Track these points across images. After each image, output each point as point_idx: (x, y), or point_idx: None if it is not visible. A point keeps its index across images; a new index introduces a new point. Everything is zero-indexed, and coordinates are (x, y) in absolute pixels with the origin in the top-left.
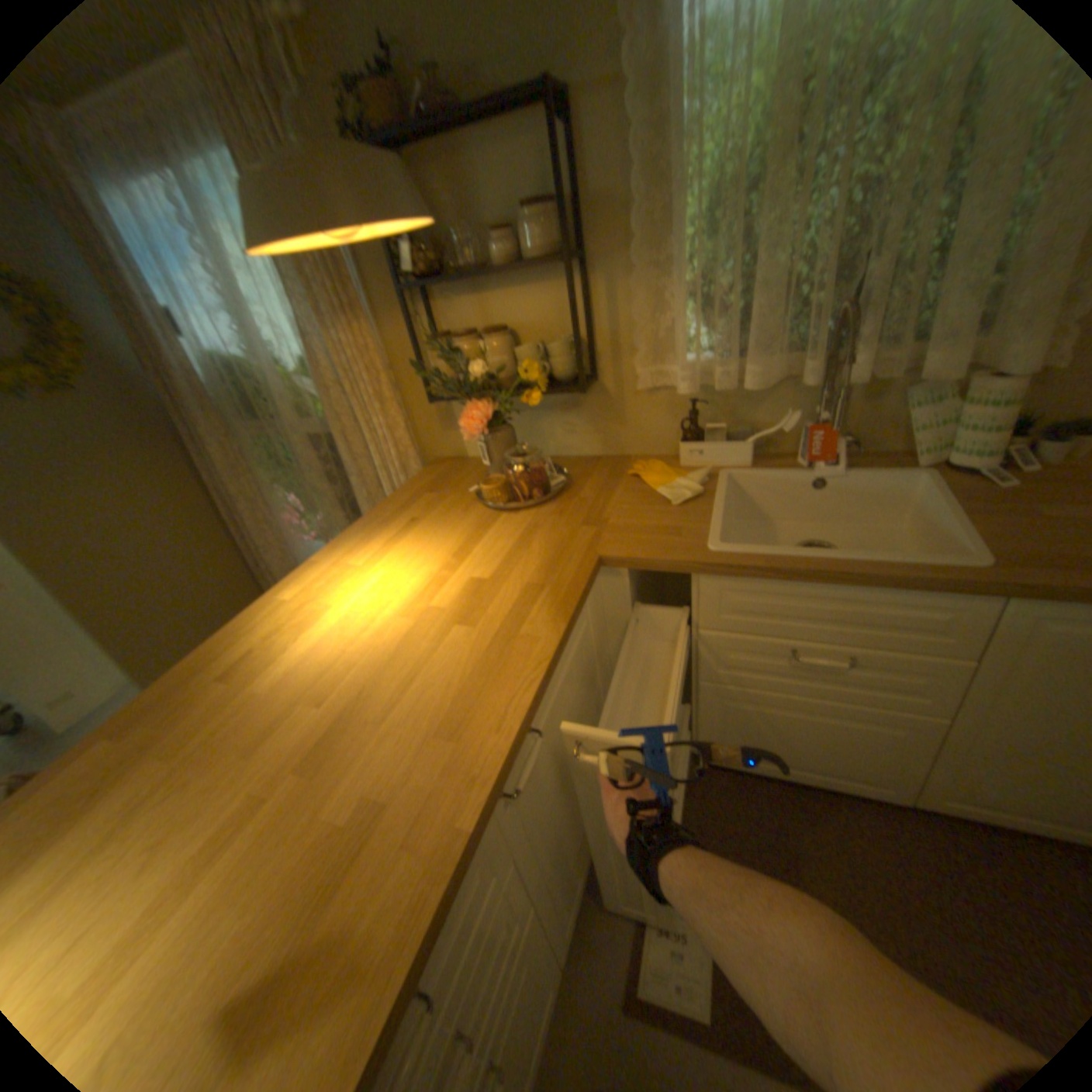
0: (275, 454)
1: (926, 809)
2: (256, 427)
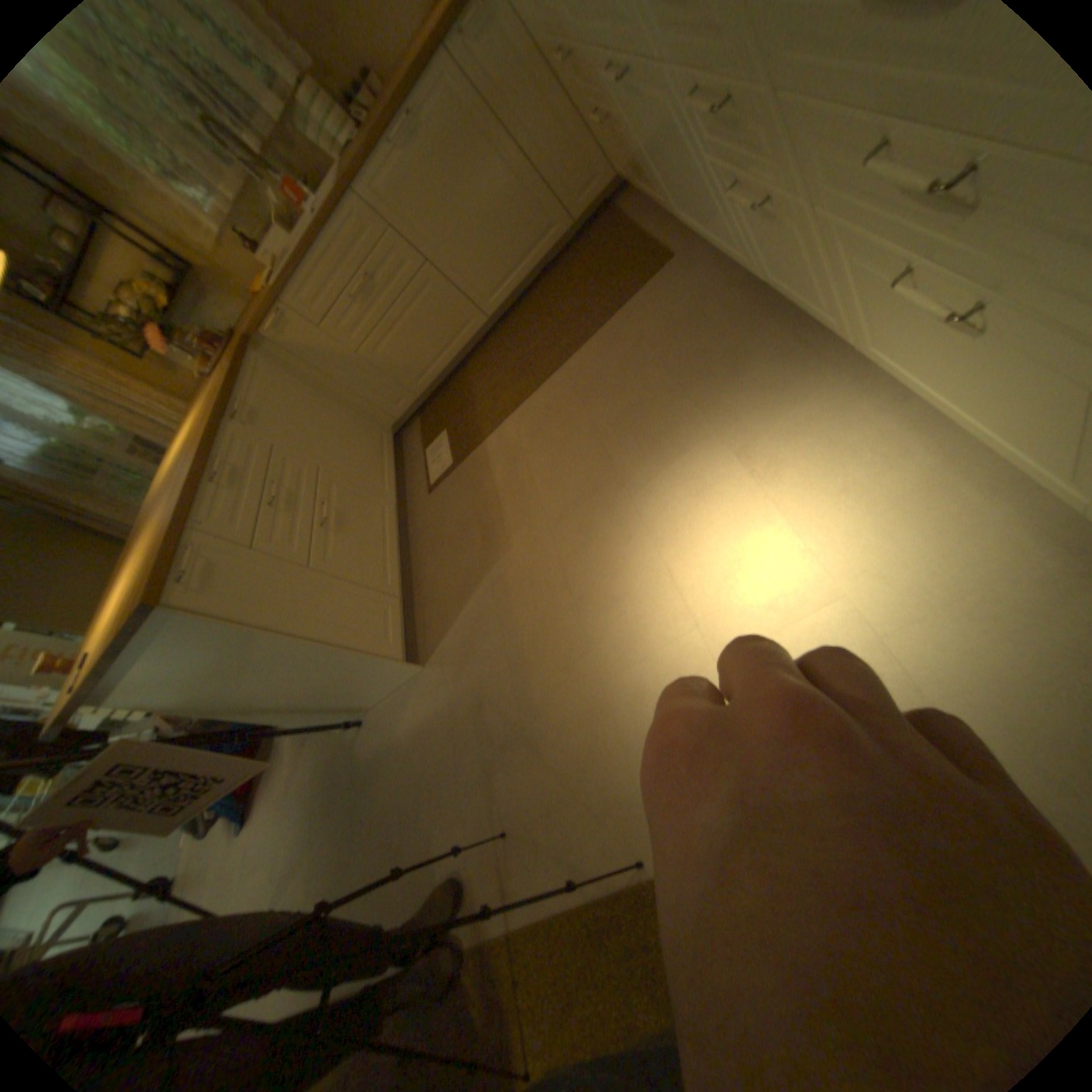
0: (130, 484)
1: (494, 313)
2: (102, 478)
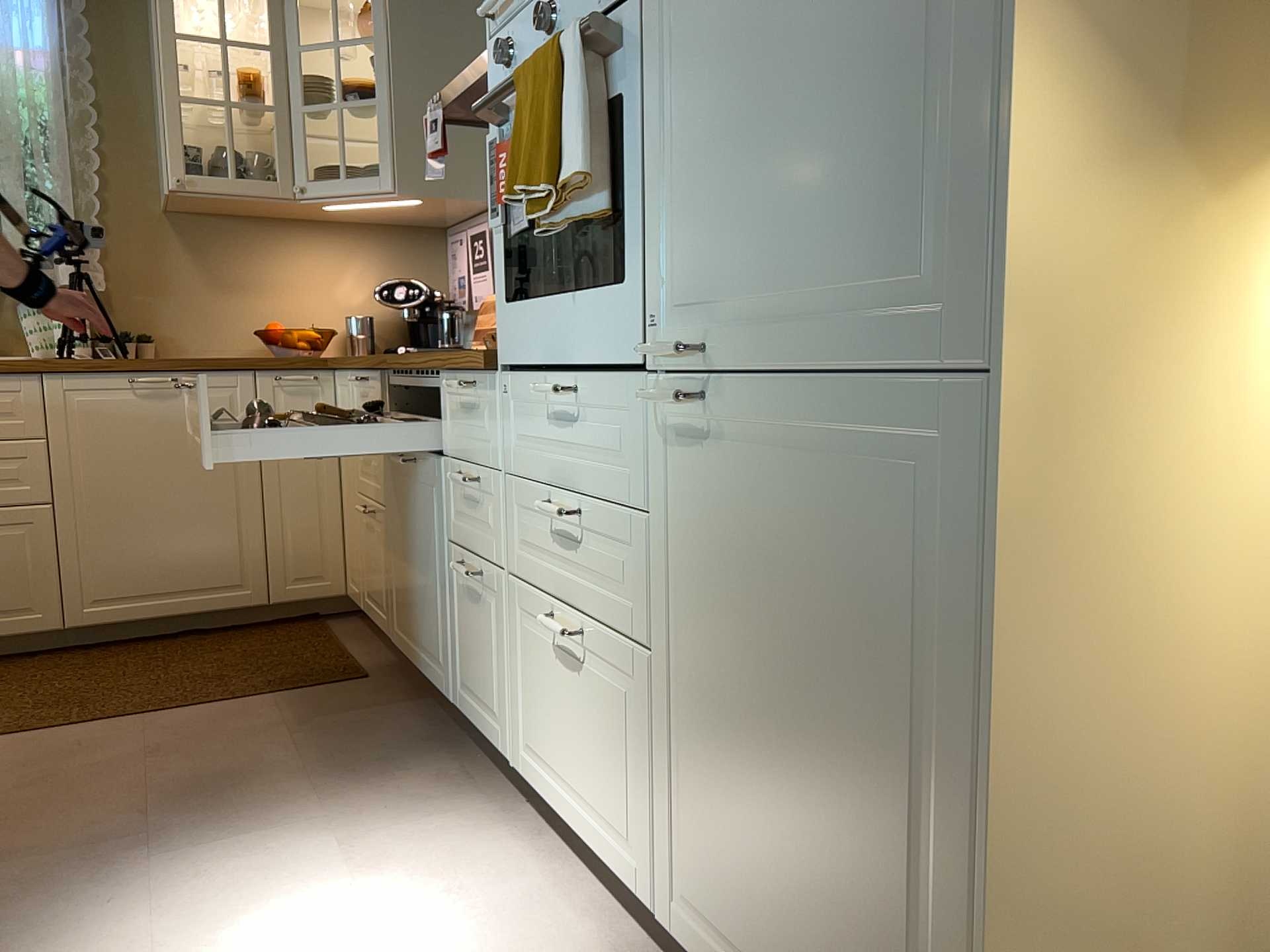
0: None
1: (74, 628)
2: None
